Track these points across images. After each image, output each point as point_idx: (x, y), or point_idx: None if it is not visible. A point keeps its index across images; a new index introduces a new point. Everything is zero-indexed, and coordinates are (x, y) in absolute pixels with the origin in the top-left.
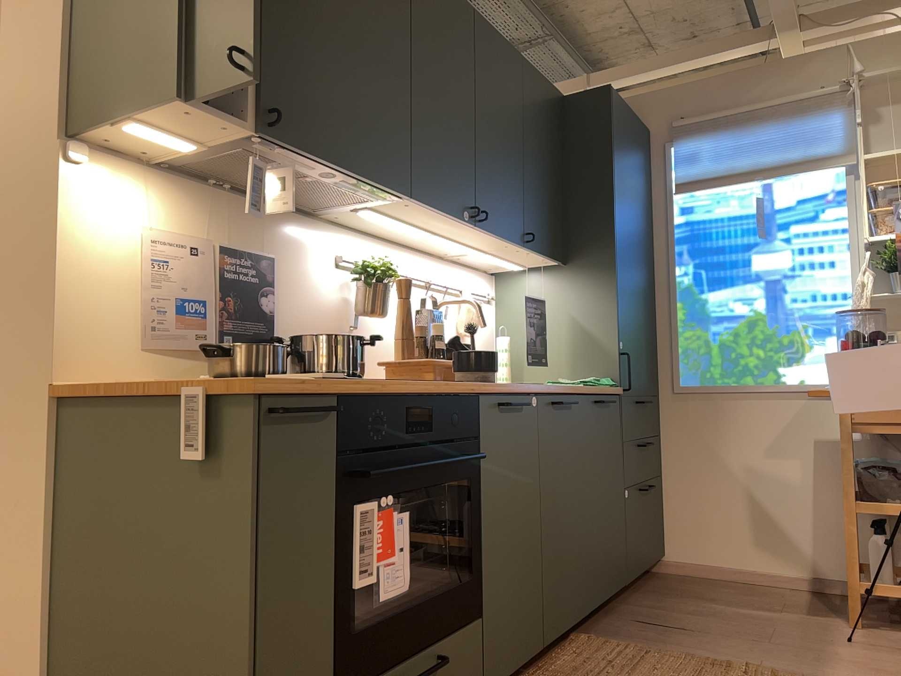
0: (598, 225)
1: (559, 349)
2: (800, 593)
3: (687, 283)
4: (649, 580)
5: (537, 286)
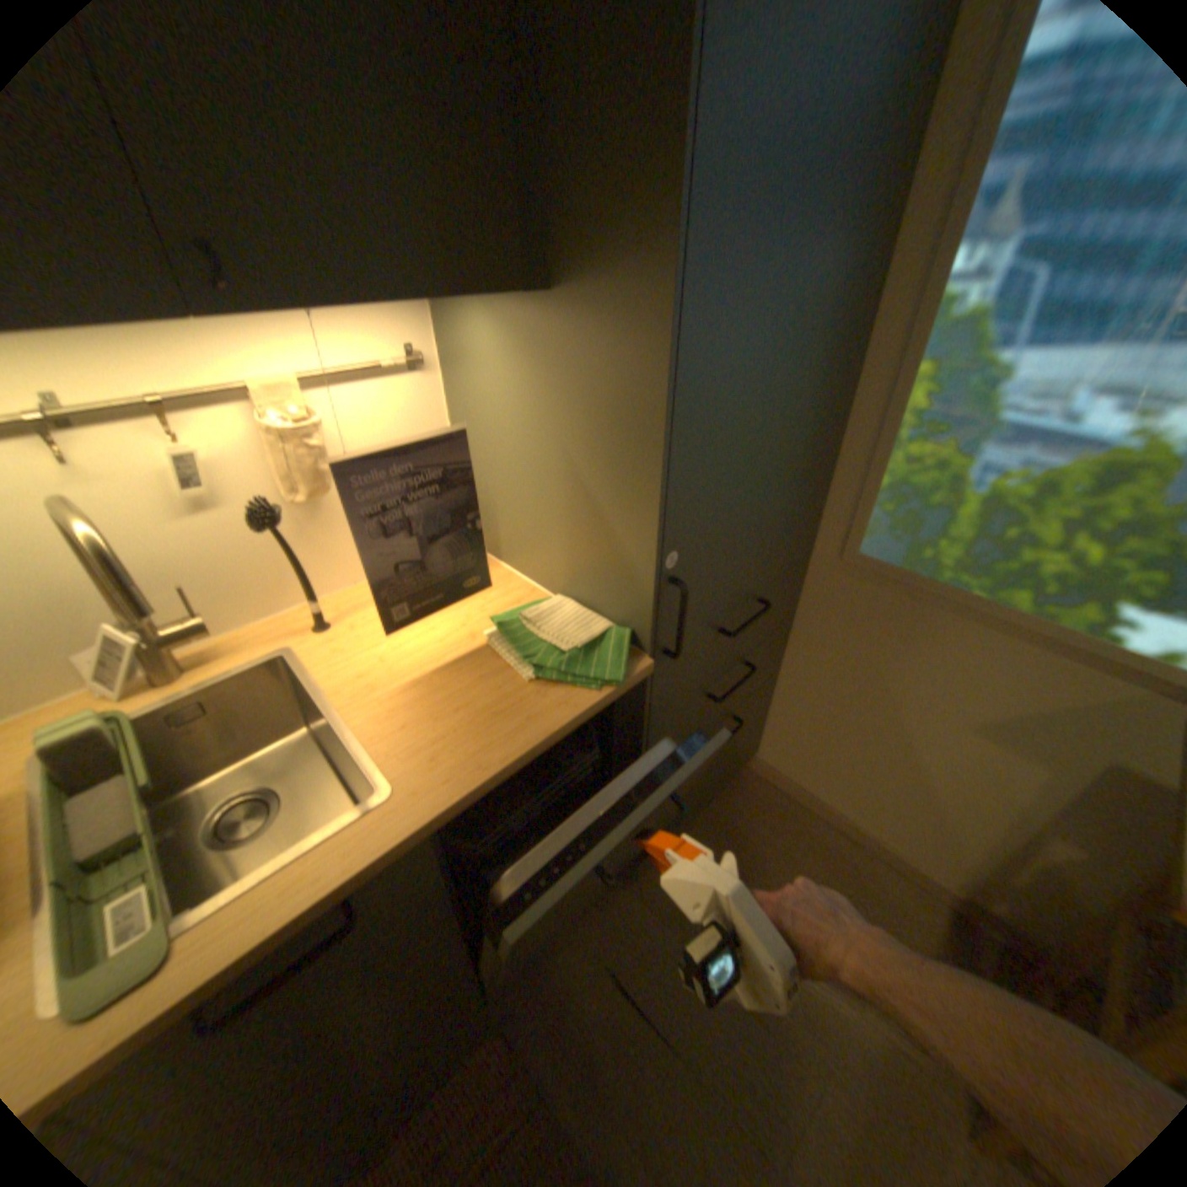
0: (635, 126)
1: (547, 516)
2: (933, 916)
3: (973, 304)
4: (715, 796)
5: (500, 342)
